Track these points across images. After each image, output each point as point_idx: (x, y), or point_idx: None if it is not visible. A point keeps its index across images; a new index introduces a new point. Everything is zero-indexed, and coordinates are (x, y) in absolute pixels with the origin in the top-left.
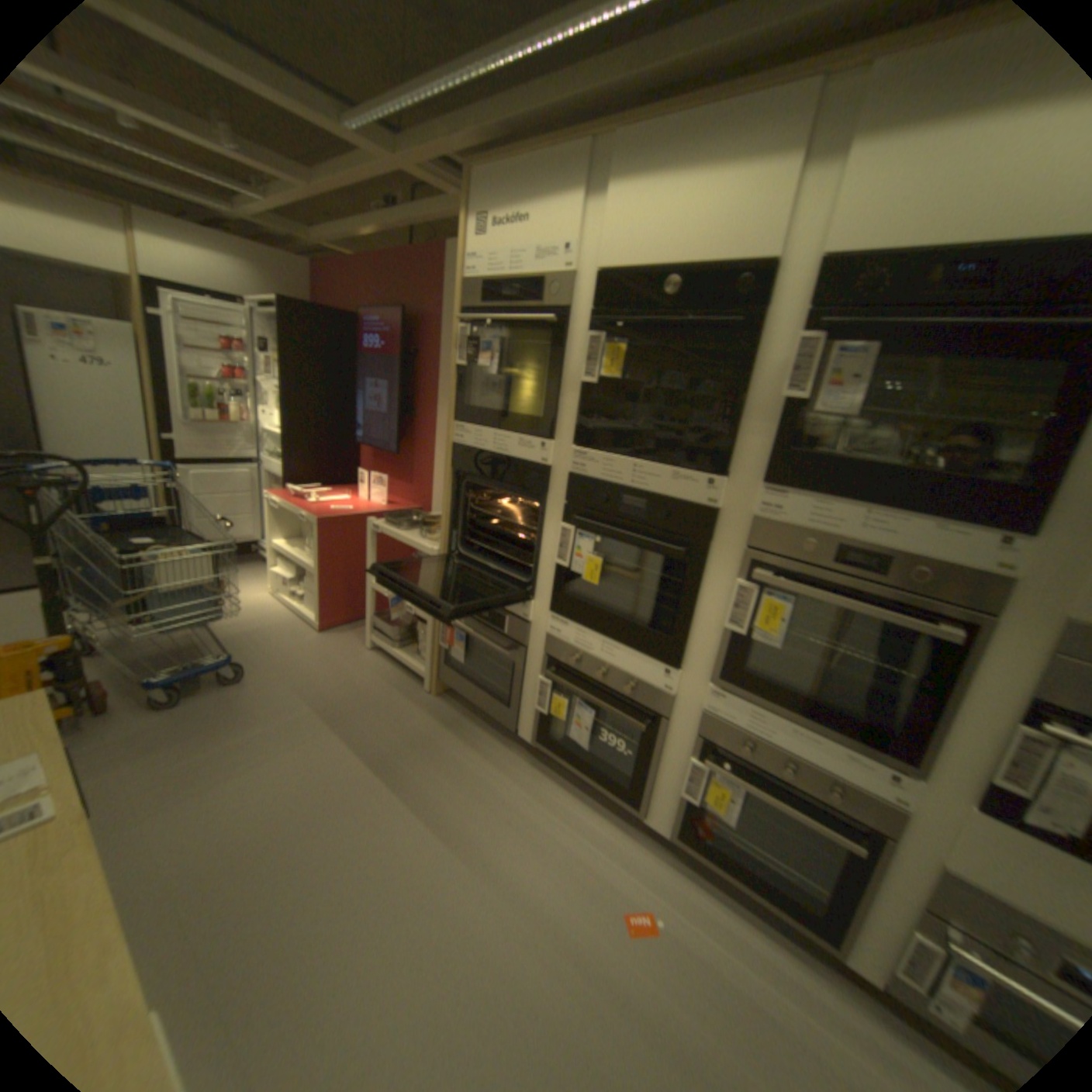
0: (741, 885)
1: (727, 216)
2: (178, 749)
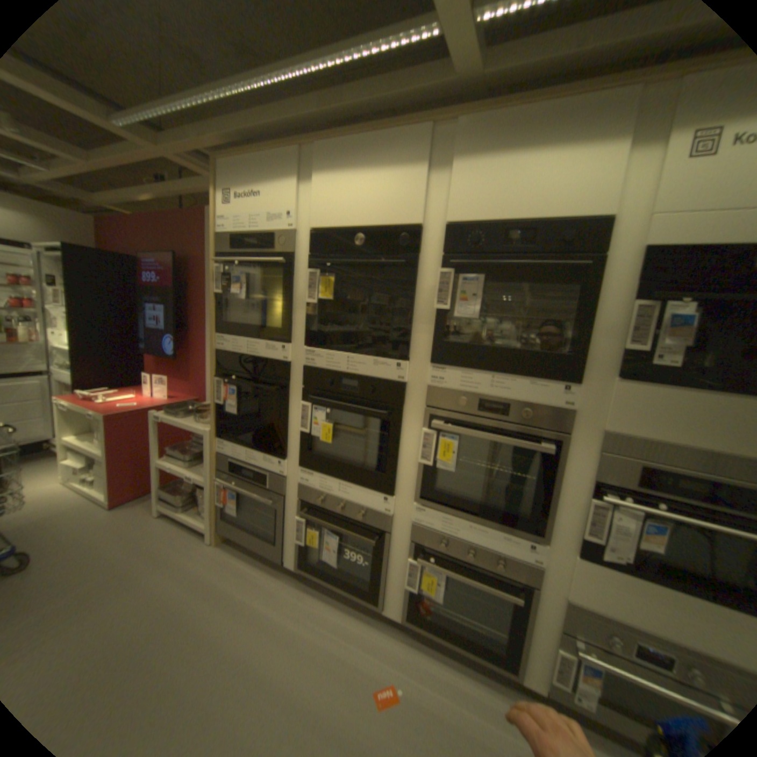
0: (451, 646)
1: (389, 199)
2: None
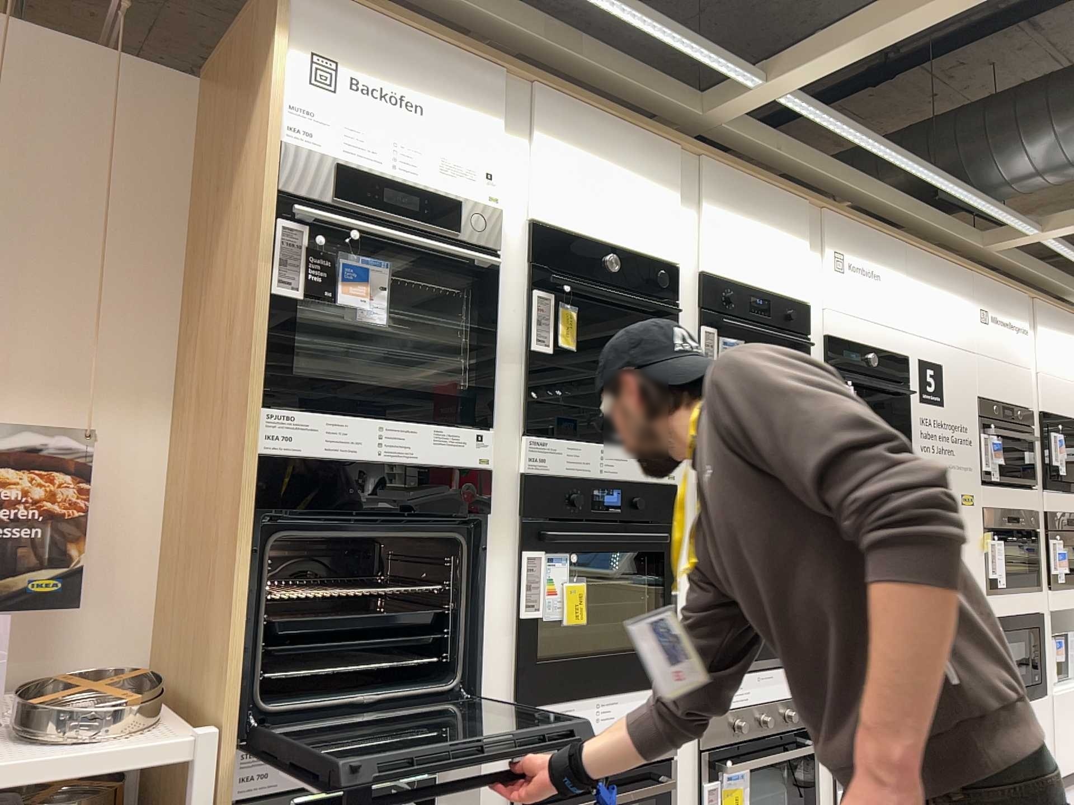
0: None
1: (638, 226)
2: None
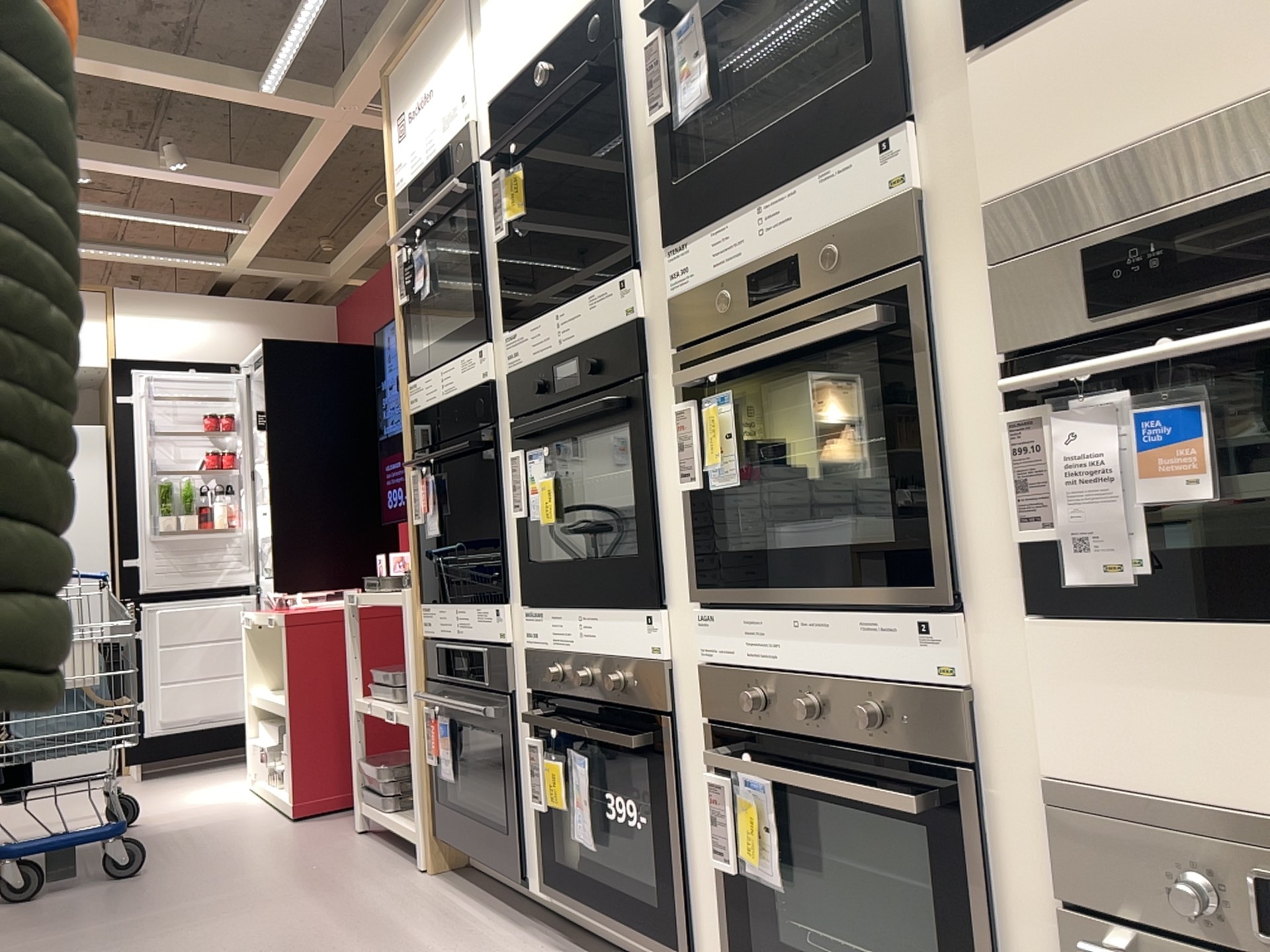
0: None
1: None
2: (11, 935)
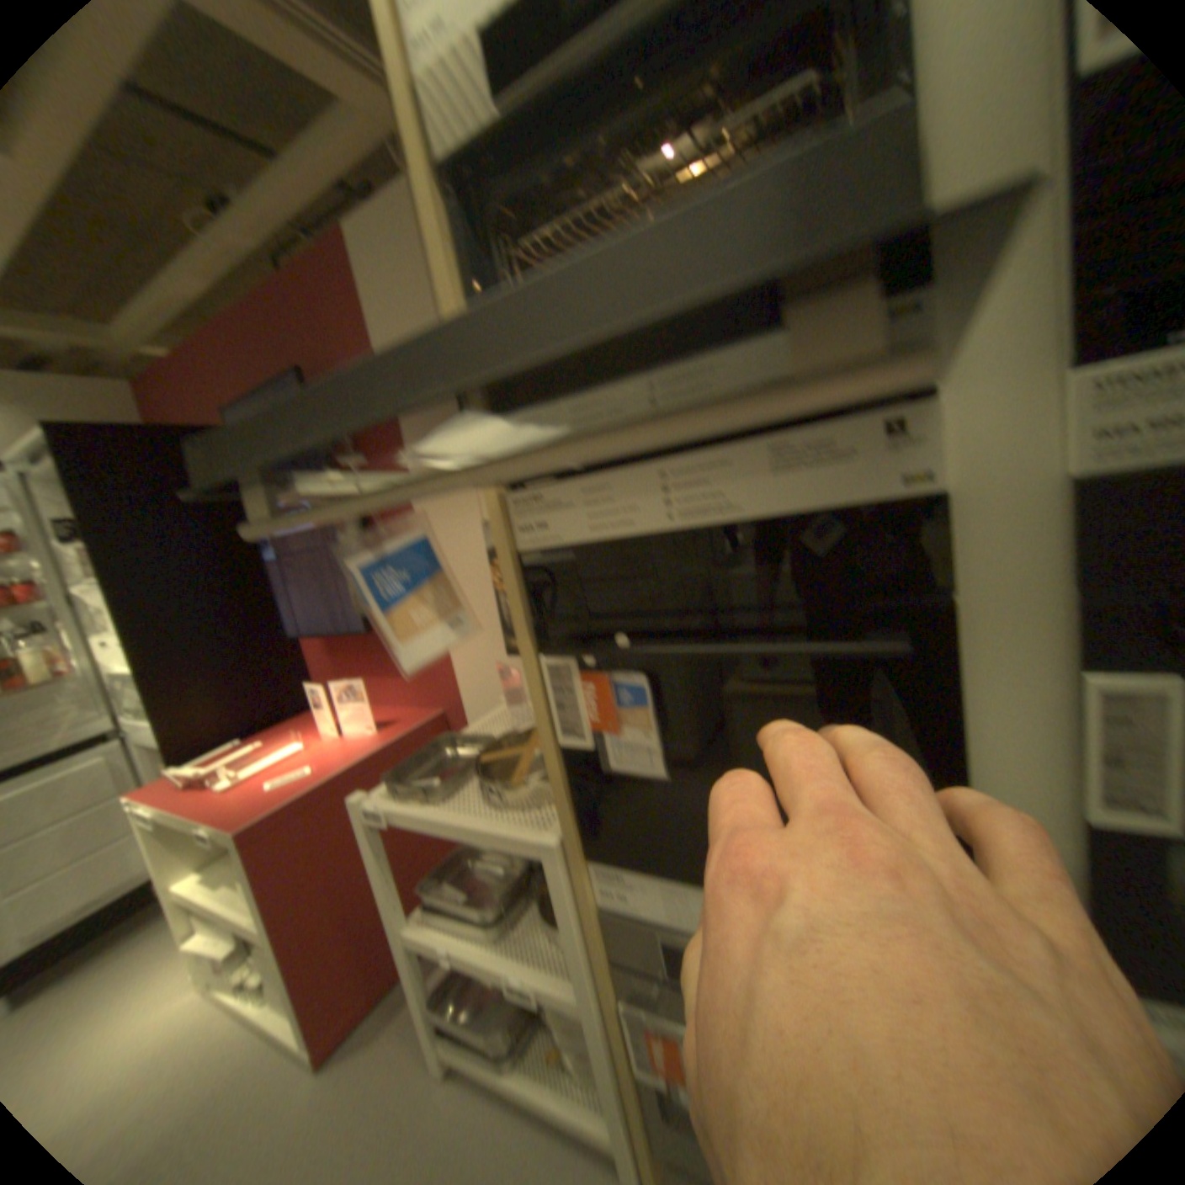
0: None
1: None
2: None
